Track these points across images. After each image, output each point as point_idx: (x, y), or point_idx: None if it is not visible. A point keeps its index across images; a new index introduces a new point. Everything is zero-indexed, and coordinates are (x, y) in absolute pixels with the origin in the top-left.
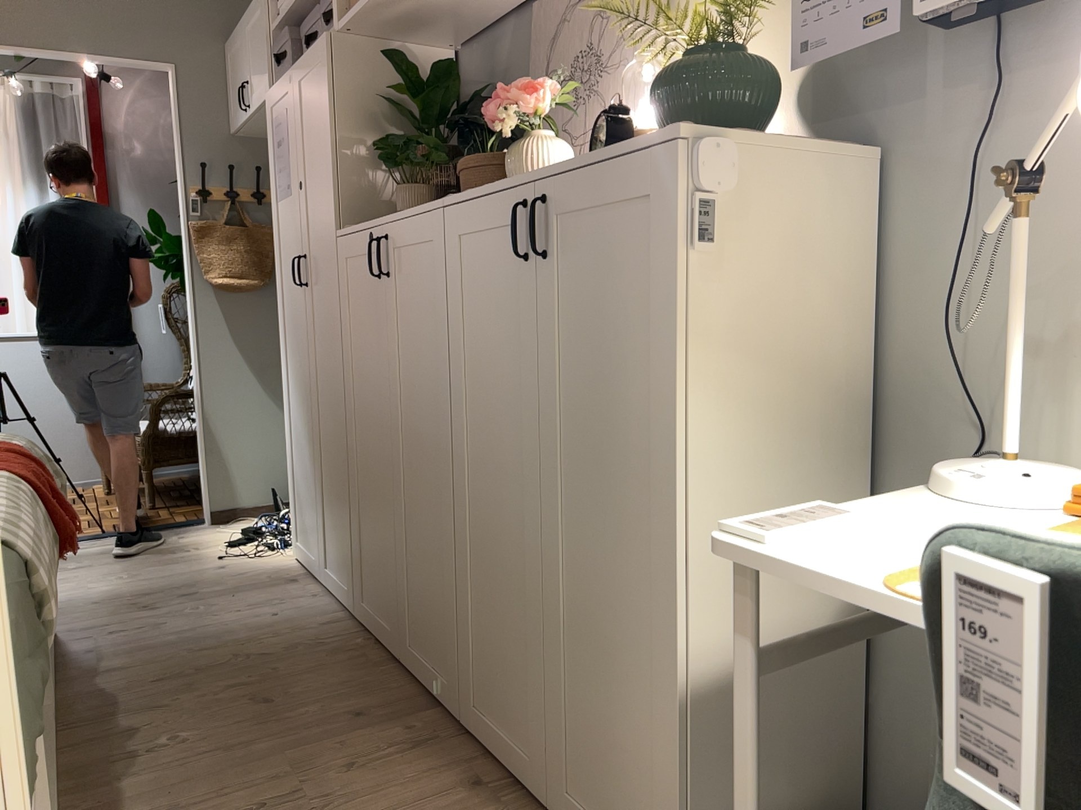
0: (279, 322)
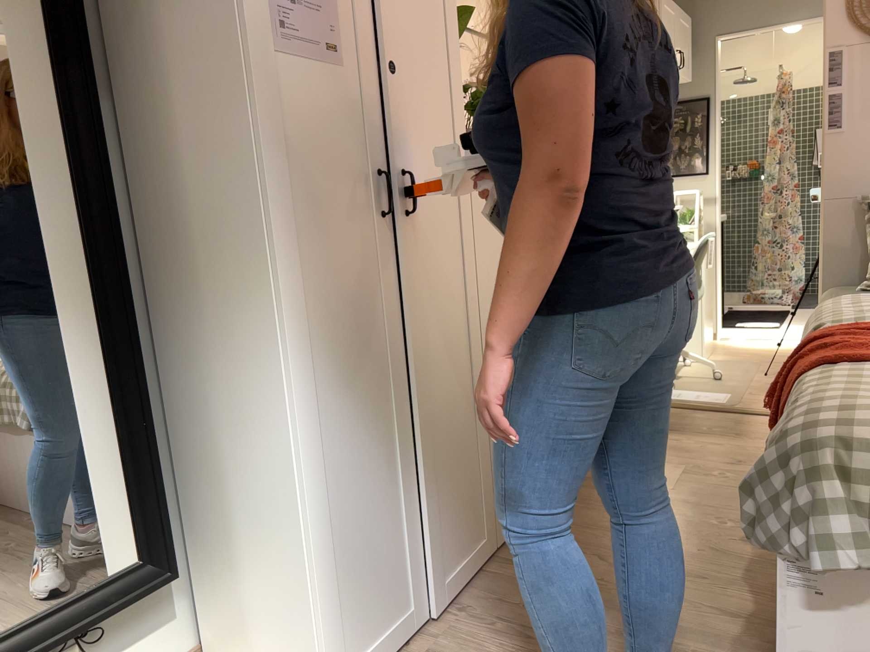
0: (277, 289)
